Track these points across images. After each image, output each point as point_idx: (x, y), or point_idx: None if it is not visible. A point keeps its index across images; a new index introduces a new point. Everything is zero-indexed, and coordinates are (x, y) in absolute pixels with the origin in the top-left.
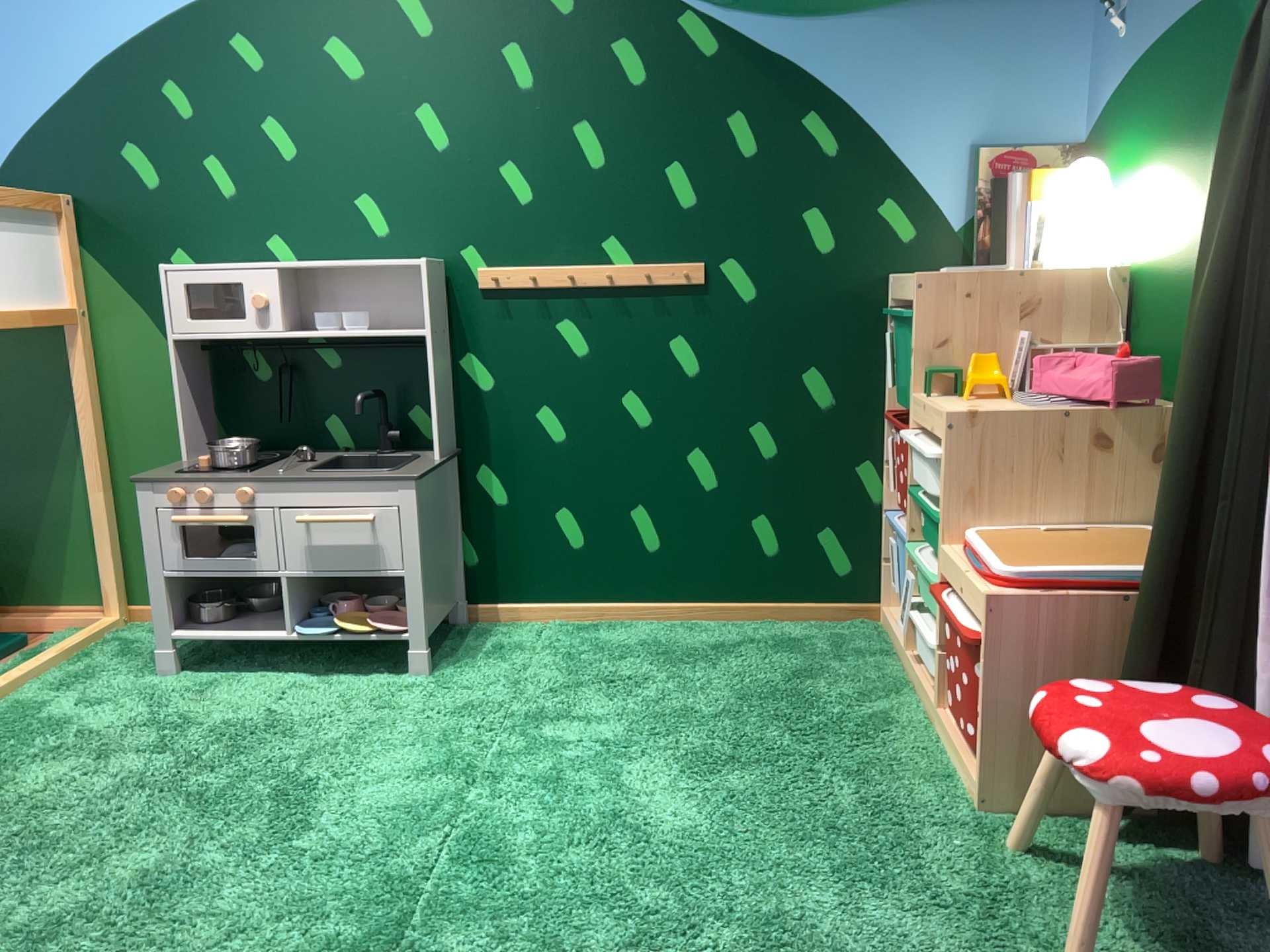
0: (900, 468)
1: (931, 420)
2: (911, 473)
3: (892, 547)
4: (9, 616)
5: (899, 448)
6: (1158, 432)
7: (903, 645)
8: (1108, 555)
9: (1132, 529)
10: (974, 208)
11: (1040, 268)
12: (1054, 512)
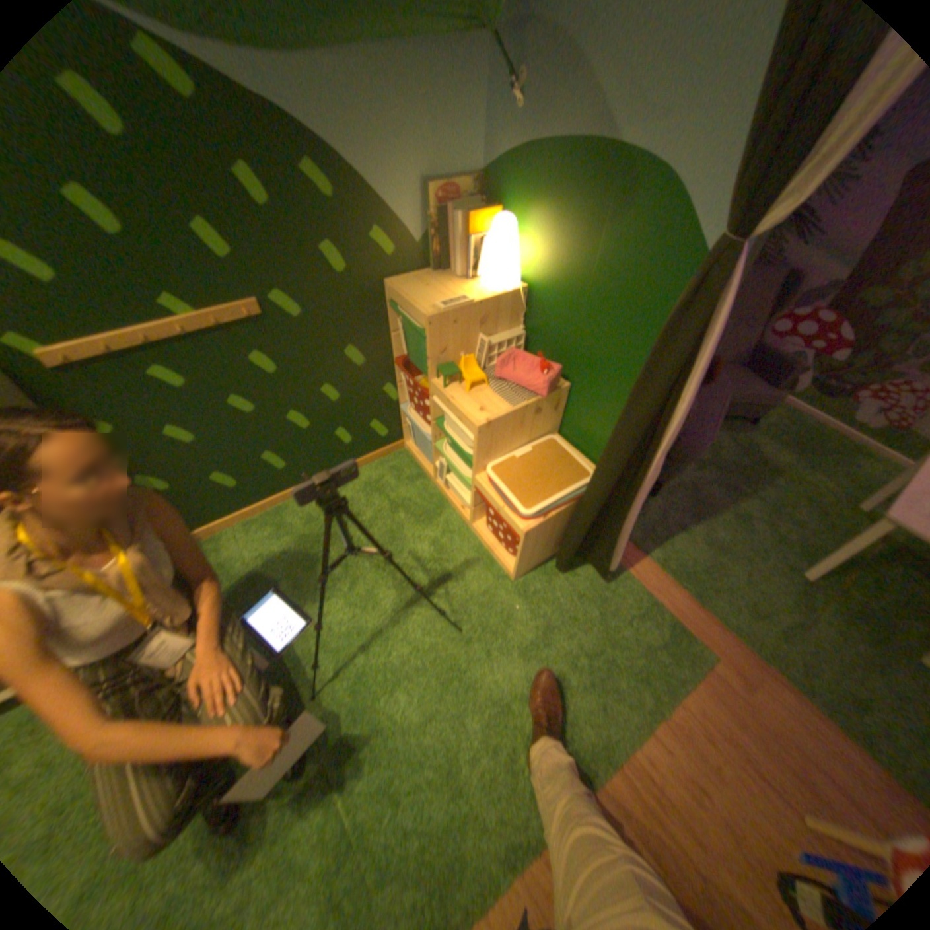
0: (418, 403)
1: (455, 412)
2: (428, 410)
3: (408, 420)
4: None
5: (417, 395)
6: (558, 401)
7: (431, 475)
8: (551, 477)
9: (544, 439)
10: (429, 227)
11: (480, 284)
12: (517, 446)
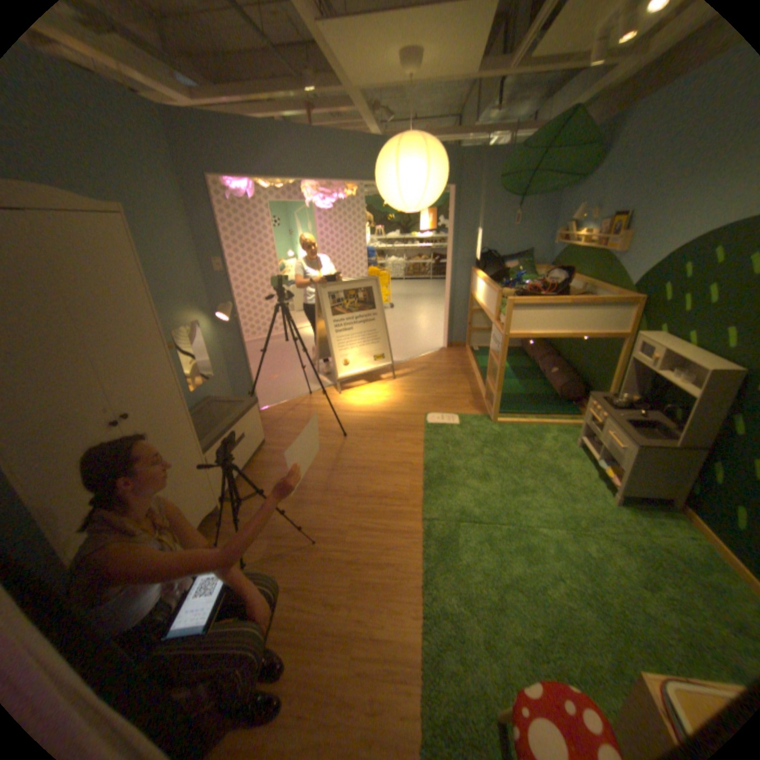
0: None
1: None
2: None
3: None
4: (586, 407)
5: None
6: None
7: None
8: None
9: None
10: None
11: None
12: None
